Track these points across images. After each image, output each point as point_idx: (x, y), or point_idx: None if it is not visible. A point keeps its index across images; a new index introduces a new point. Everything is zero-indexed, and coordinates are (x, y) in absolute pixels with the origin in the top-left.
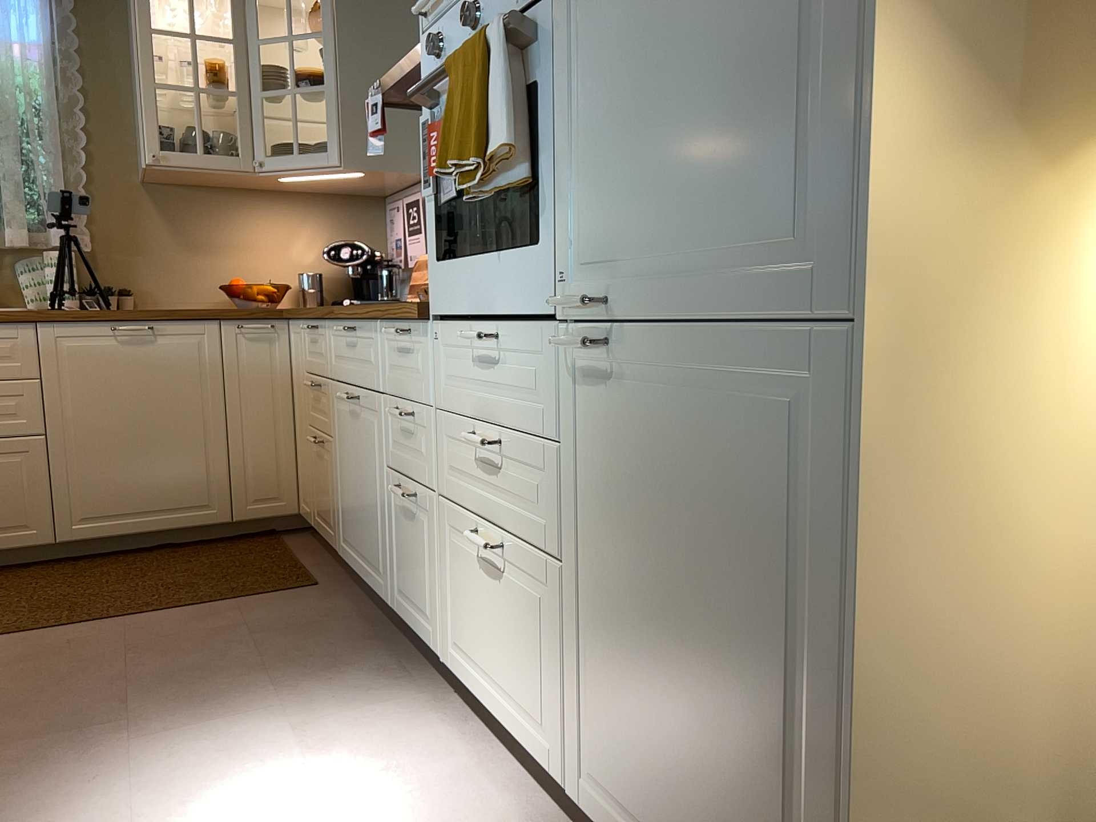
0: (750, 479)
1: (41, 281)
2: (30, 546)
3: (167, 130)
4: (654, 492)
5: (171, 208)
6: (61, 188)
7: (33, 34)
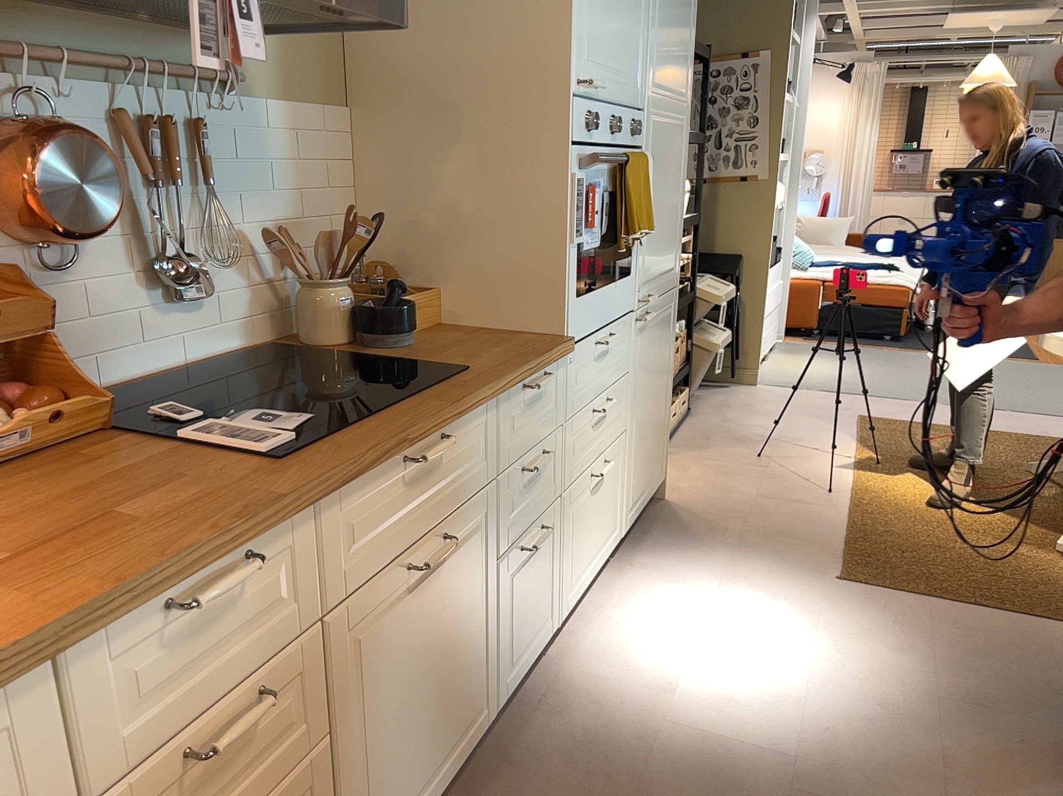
0: (663, 338)
1: None
2: None
3: None
4: (650, 361)
5: None
6: None
7: None
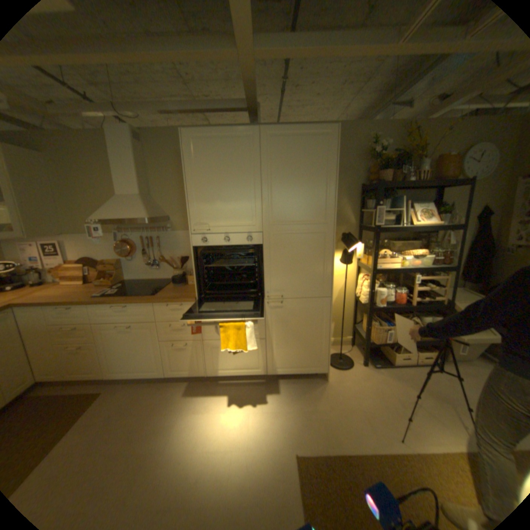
0: (311, 315)
1: None
2: None
3: None
4: (291, 321)
5: None
6: None
7: None
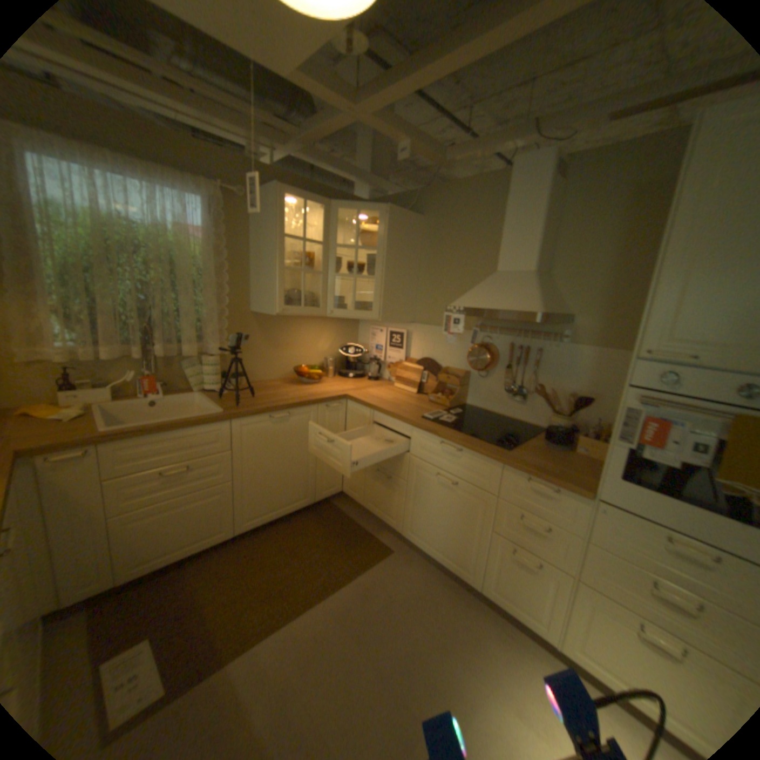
0: None
1: (198, 373)
2: (222, 542)
3: (284, 293)
4: None
5: (263, 326)
6: (213, 320)
7: (195, 223)
